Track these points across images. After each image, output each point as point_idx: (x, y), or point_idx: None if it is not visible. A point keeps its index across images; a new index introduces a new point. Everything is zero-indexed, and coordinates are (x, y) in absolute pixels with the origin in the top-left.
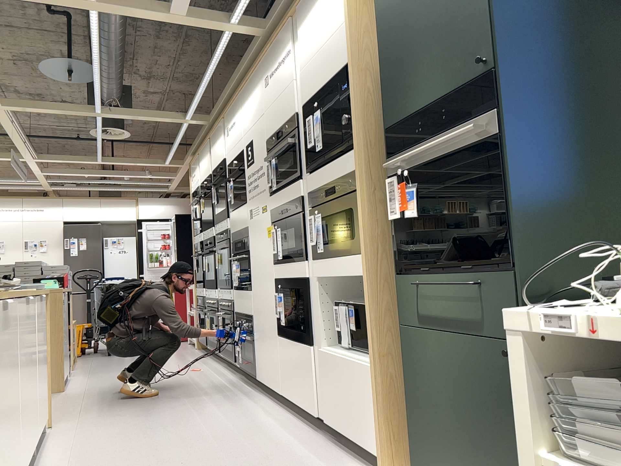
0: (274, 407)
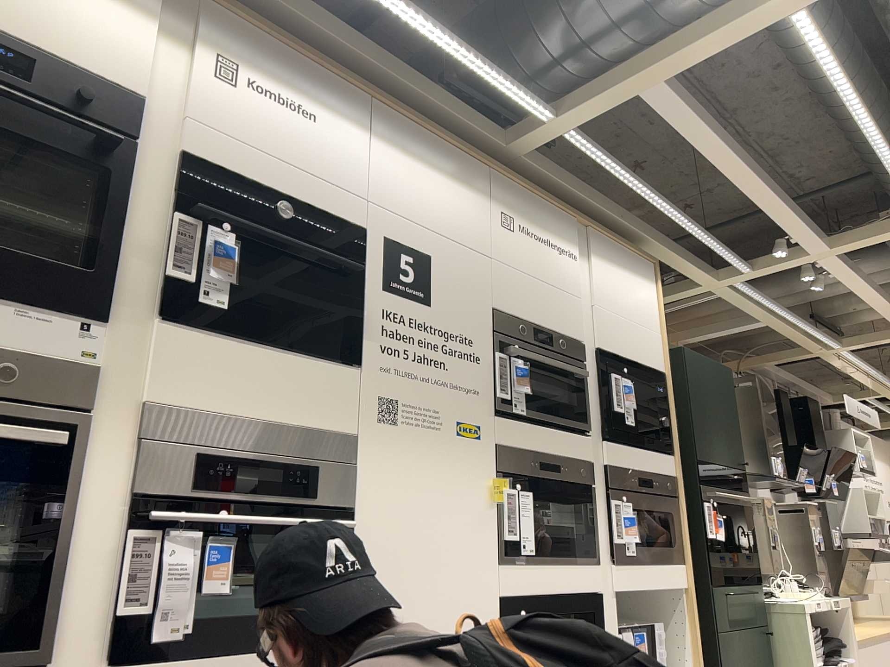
0: None
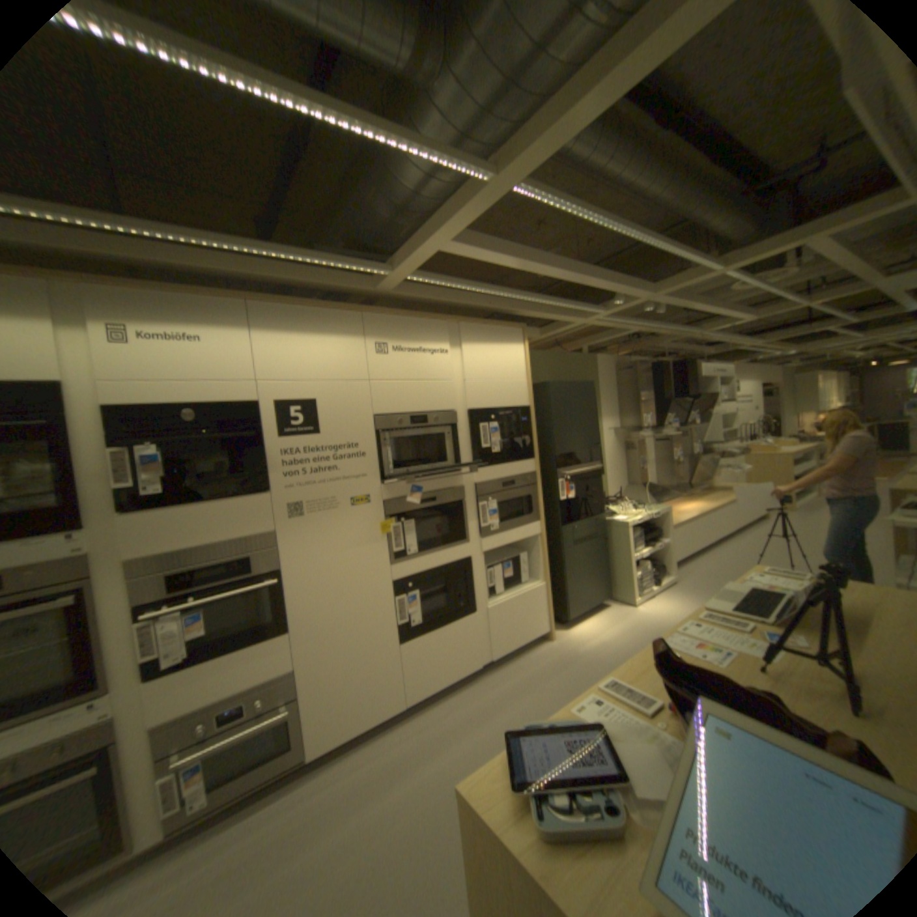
0: (393, 736)
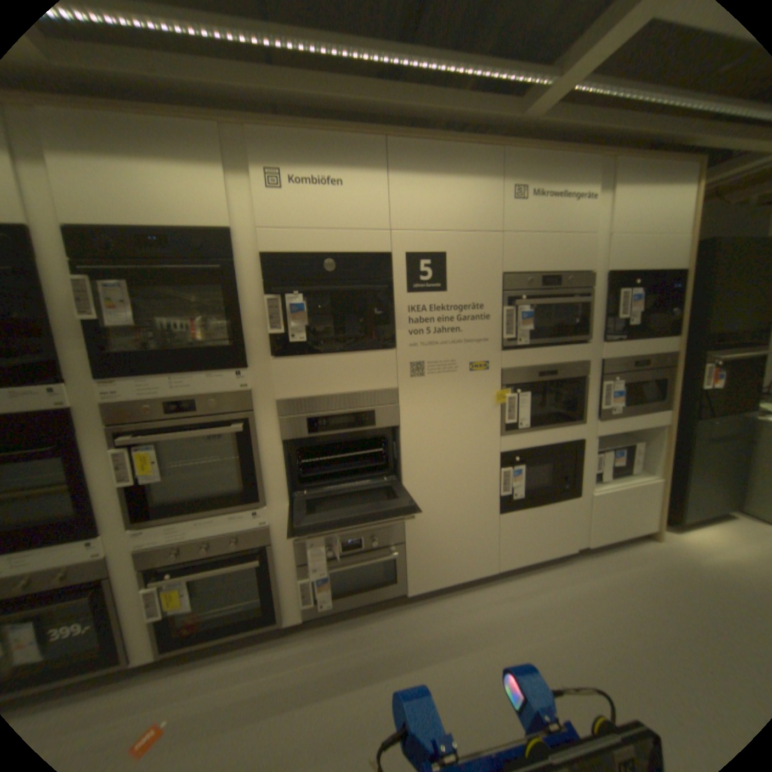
0: (485, 594)
